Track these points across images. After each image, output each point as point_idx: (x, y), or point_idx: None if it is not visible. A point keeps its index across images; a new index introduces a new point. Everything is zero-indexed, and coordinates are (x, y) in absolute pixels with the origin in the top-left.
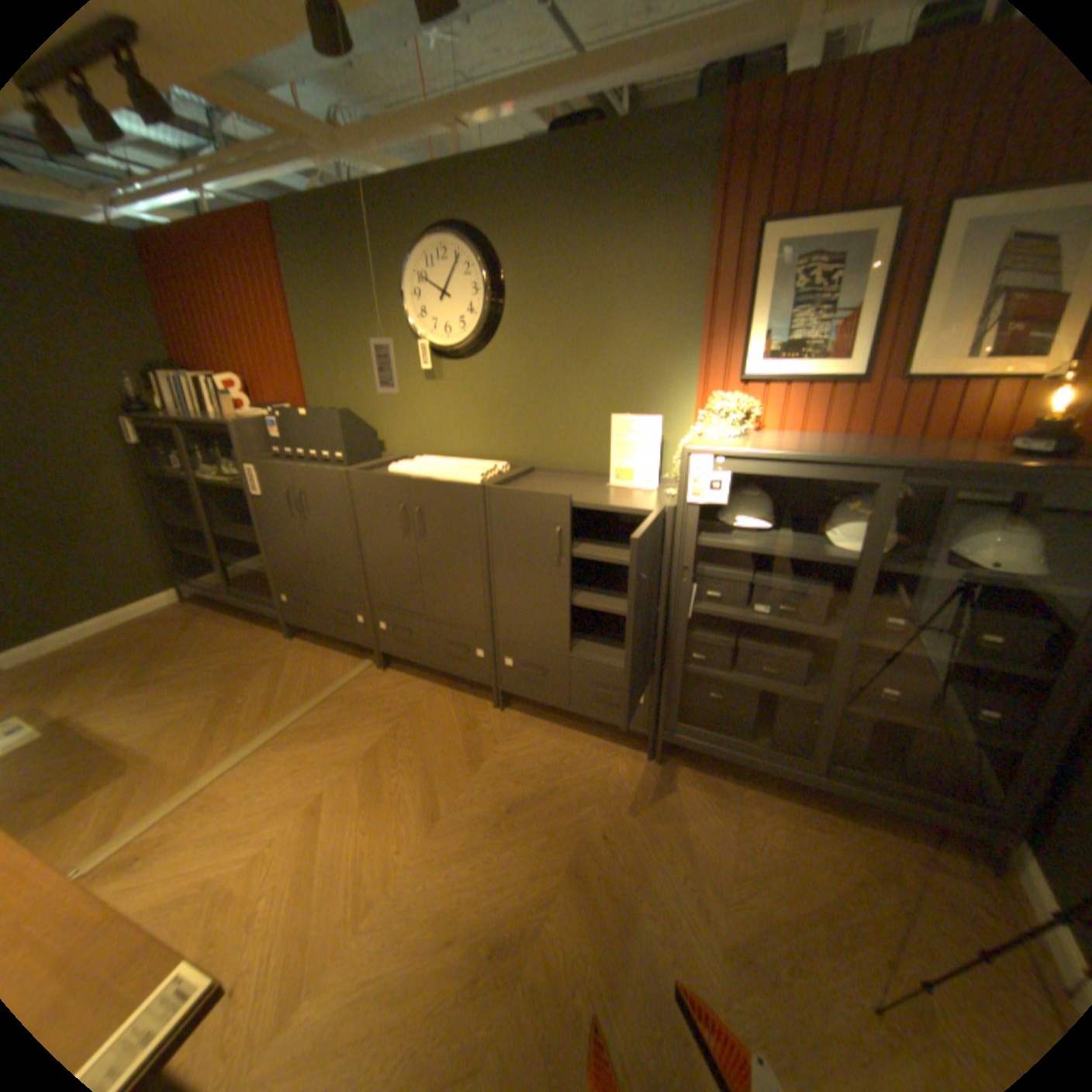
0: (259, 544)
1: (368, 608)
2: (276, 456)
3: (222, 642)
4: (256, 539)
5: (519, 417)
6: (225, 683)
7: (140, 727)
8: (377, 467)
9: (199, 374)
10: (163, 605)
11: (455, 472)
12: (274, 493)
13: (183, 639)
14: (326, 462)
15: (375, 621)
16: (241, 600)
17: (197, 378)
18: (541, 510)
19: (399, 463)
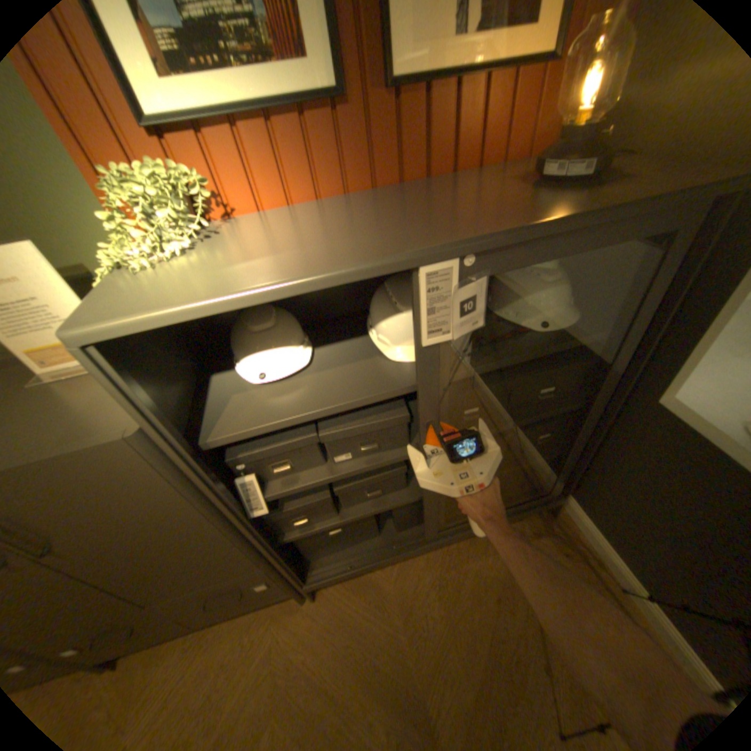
0: None
1: None
2: None
3: None
4: None
5: None
6: None
7: None
8: None
9: None
10: None
11: None
12: None
13: None
14: None
15: None
16: None
17: None
18: None
19: None
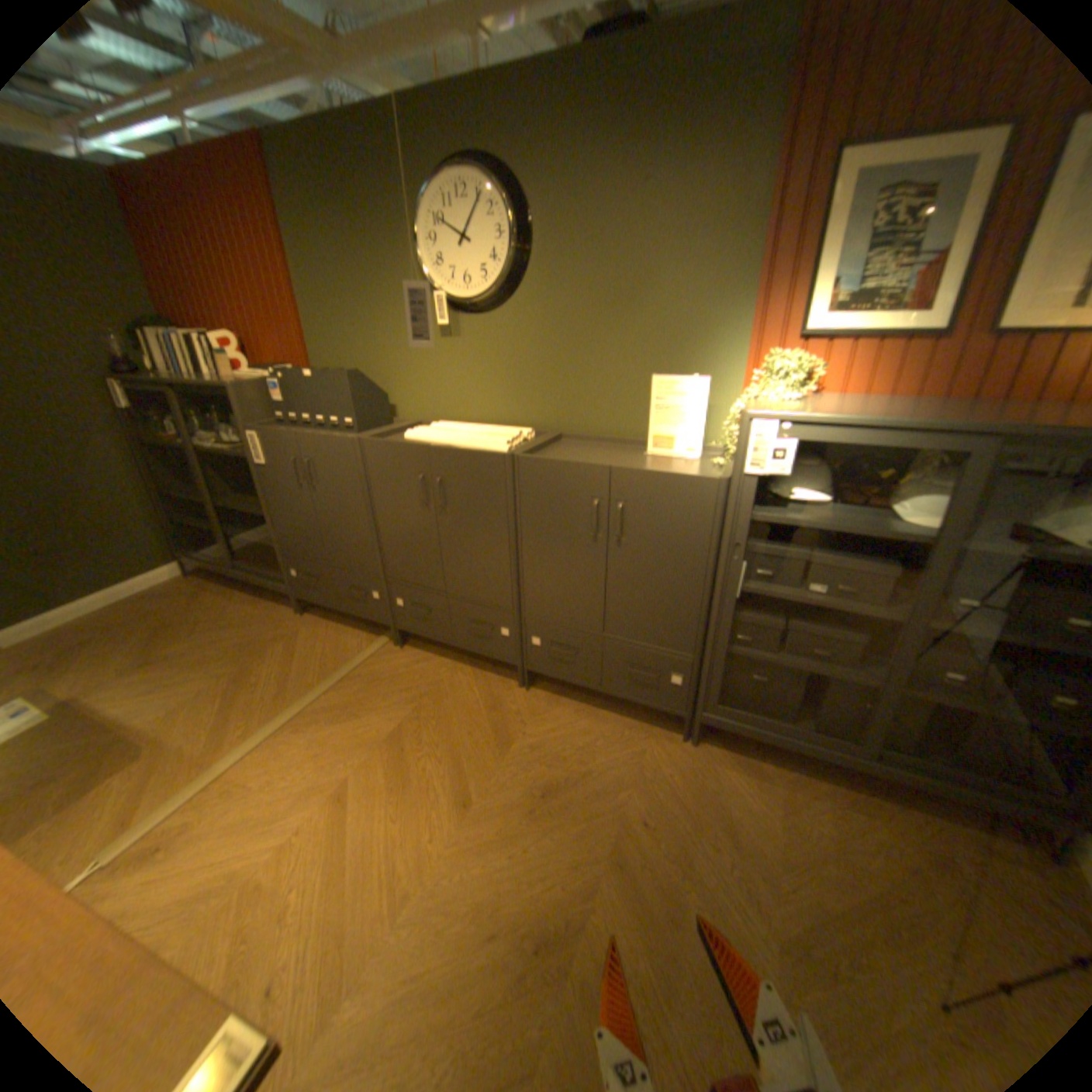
0: (266, 516)
1: (385, 584)
2: (280, 423)
3: (231, 618)
4: (262, 512)
5: (545, 378)
6: (238, 662)
7: (152, 709)
8: (391, 434)
9: (192, 332)
10: (166, 579)
11: (478, 440)
12: (281, 462)
13: (190, 615)
14: (335, 428)
15: (391, 597)
16: (248, 575)
17: (191, 336)
18: (577, 481)
19: (414, 430)
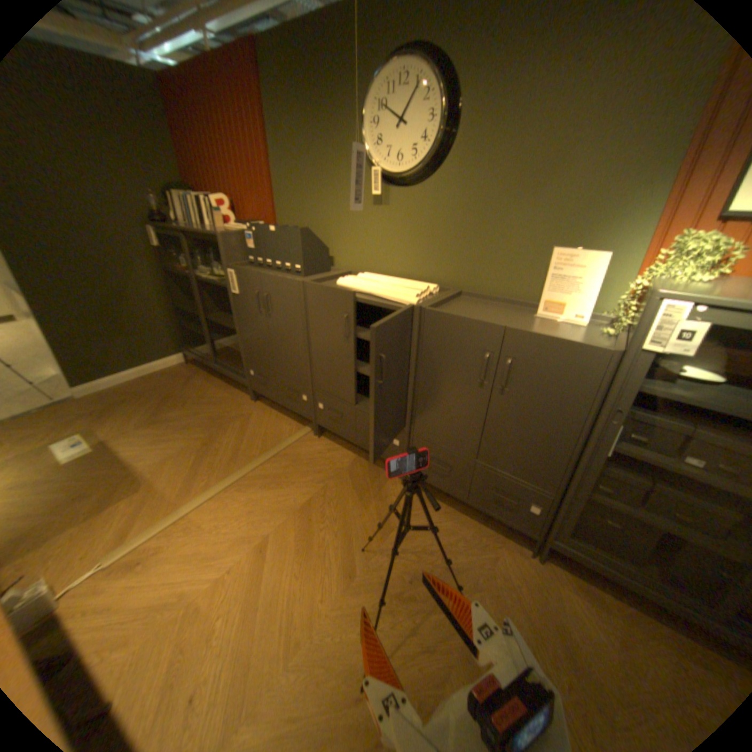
0: (237, 330)
1: (312, 391)
2: (252, 264)
3: (211, 397)
4: (235, 327)
5: (455, 243)
6: (210, 430)
7: (152, 456)
8: (328, 279)
9: (201, 194)
10: (175, 364)
11: (394, 290)
12: (249, 293)
13: (186, 391)
14: (288, 271)
15: (316, 400)
16: (224, 368)
17: (199, 197)
18: (474, 334)
19: (345, 277)
